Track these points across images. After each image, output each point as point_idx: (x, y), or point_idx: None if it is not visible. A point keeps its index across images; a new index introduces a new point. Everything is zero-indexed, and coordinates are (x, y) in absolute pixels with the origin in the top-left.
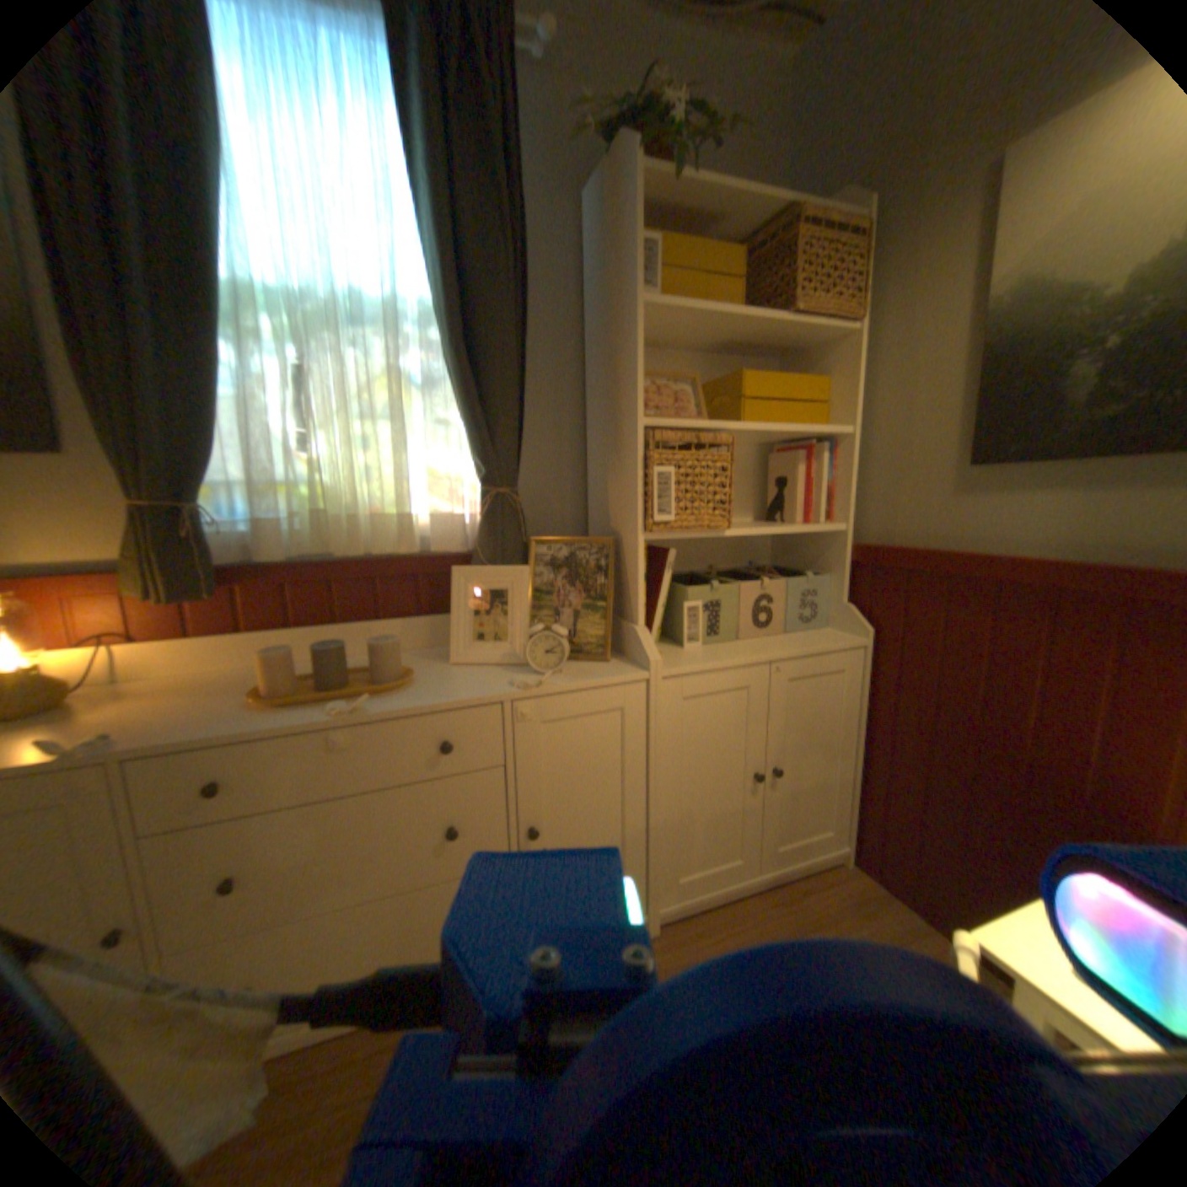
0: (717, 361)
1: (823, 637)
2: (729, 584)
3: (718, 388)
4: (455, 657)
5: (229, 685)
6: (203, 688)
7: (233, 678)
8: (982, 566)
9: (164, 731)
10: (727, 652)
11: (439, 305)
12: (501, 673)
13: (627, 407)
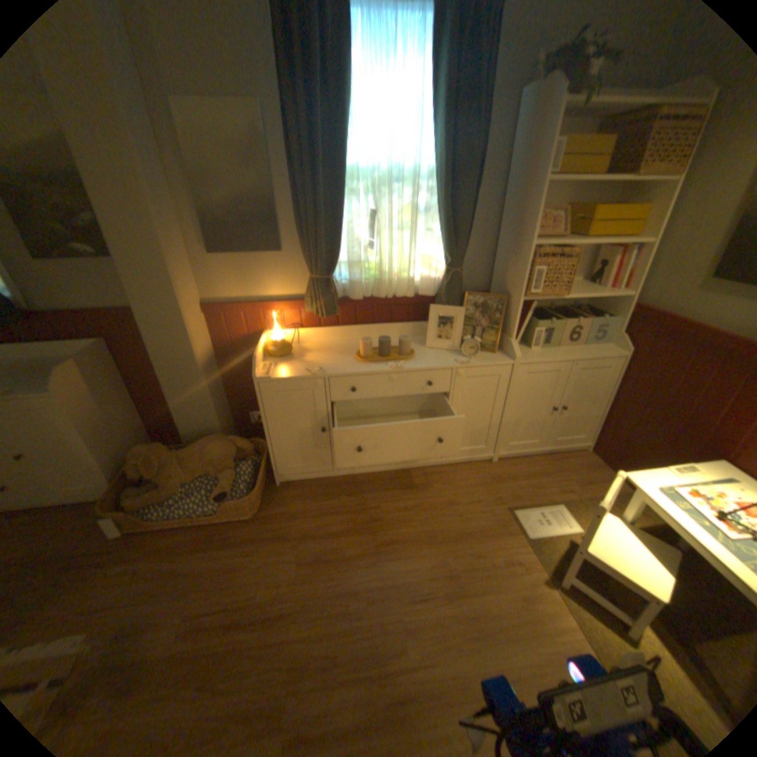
0: (582, 187)
1: (604, 349)
2: (560, 319)
3: (579, 209)
4: (424, 343)
5: (340, 349)
6: (332, 350)
7: (339, 346)
8: (698, 331)
9: (335, 369)
10: (552, 354)
11: (439, 176)
12: (447, 355)
13: (527, 232)
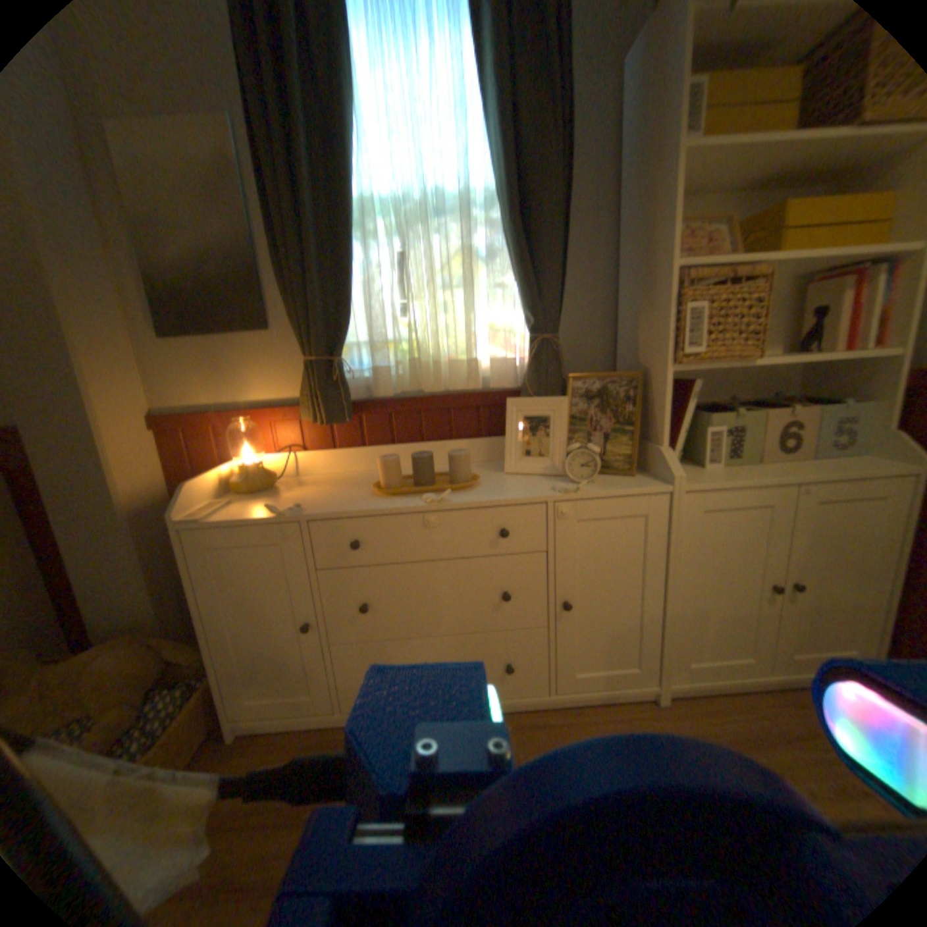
0: (754, 198)
1: (861, 464)
2: (756, 412)
3: (755, 224)
4: (506, 468)
5: (360, 480)
6: (345, 481)
7: (362, 476)
8: None
9: (327, 505)
10: (751, 474)
11: (501, 187)
12: (544, 481)
13: (662, 251)
